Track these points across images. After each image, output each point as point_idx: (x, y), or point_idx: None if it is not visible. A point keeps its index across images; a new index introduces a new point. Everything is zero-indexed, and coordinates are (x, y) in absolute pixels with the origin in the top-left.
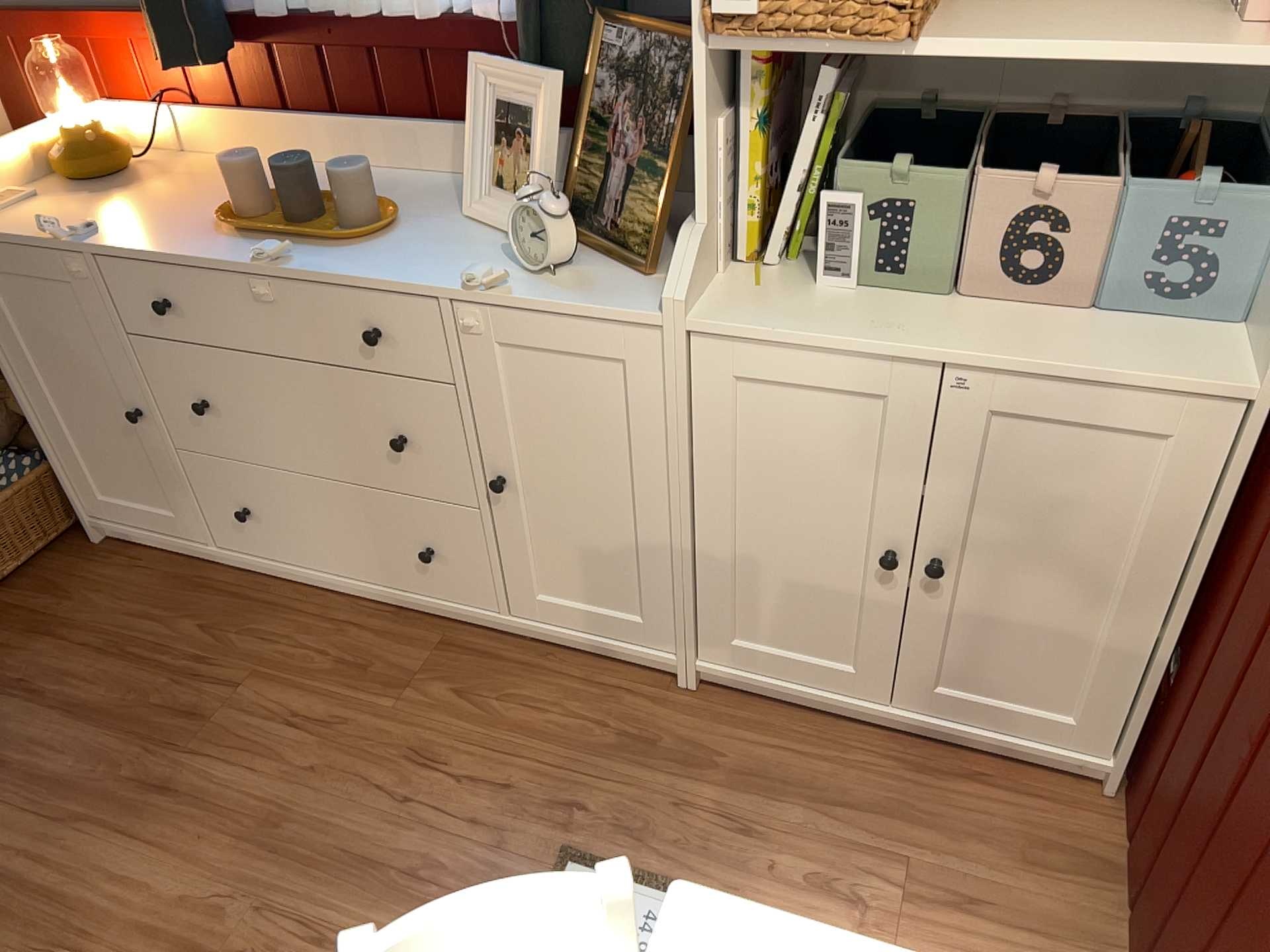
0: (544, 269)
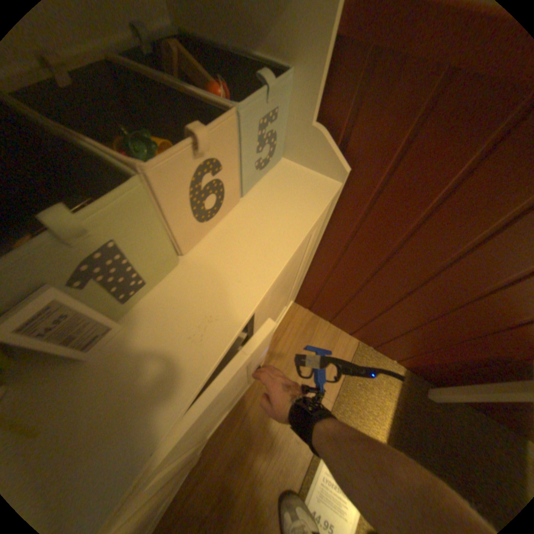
0: None
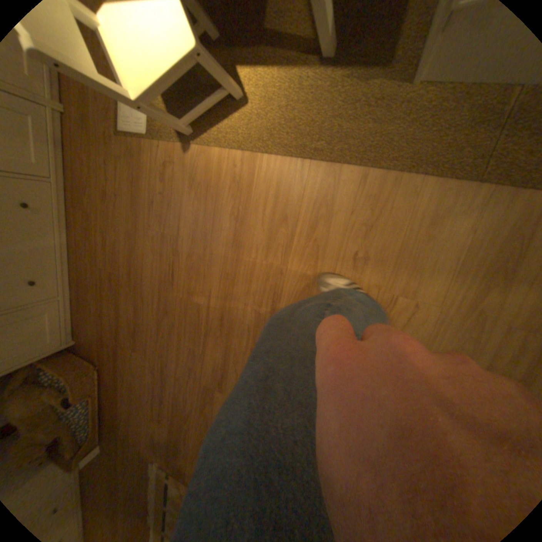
0: None
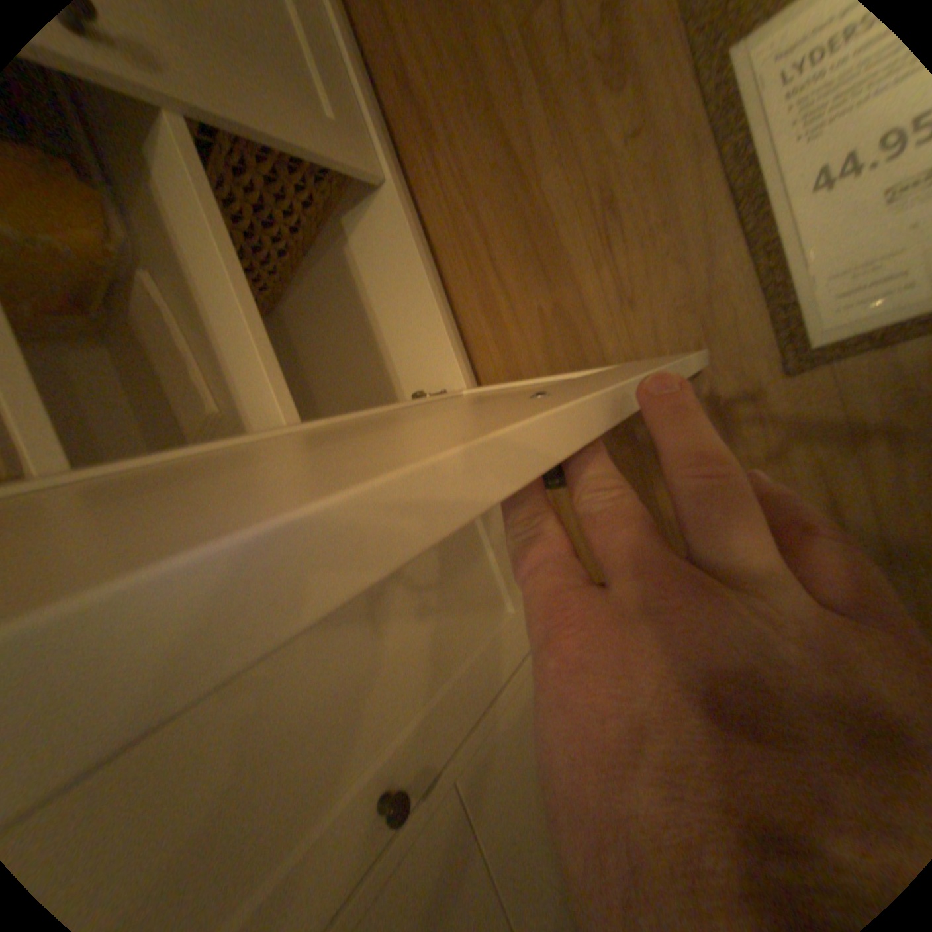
0: None
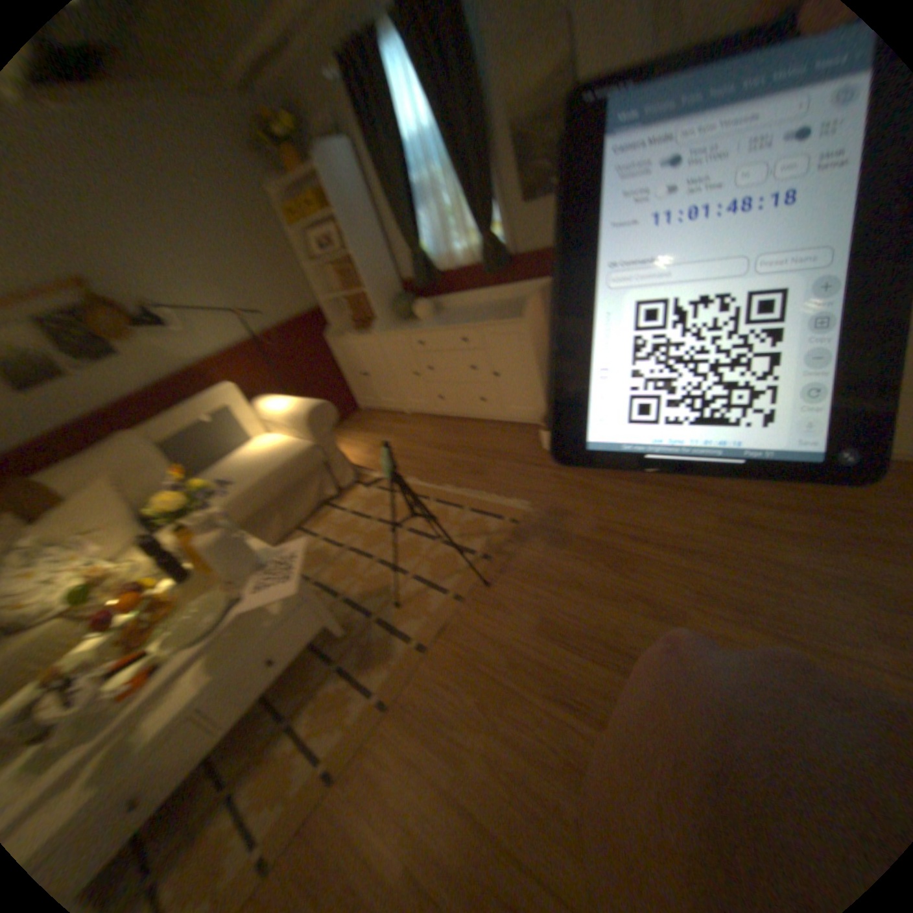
0: None
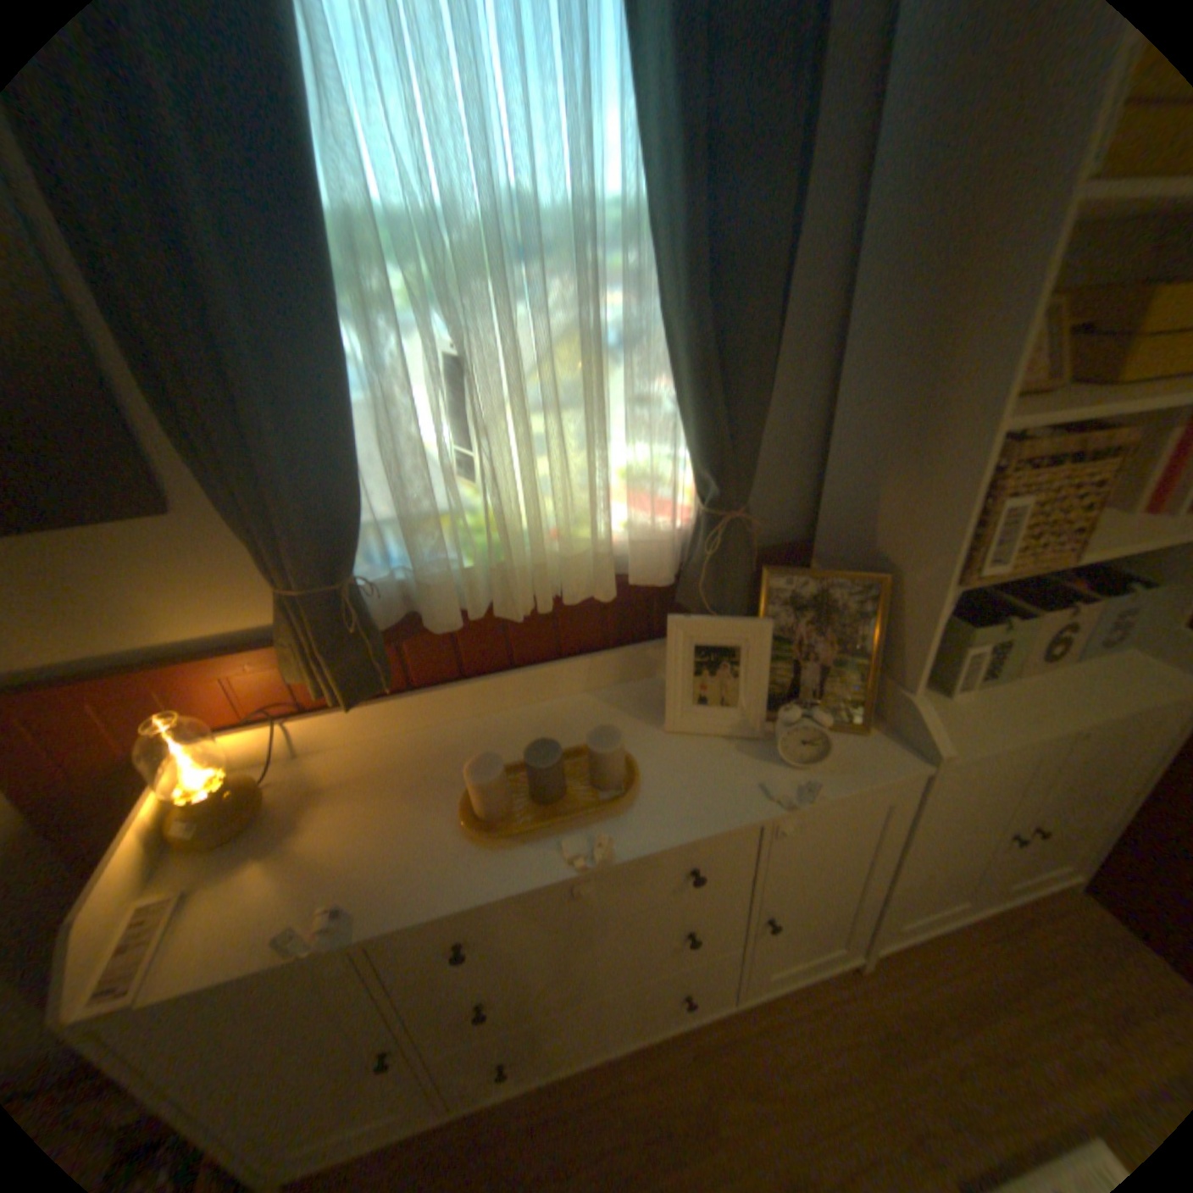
0: (818, 761)
